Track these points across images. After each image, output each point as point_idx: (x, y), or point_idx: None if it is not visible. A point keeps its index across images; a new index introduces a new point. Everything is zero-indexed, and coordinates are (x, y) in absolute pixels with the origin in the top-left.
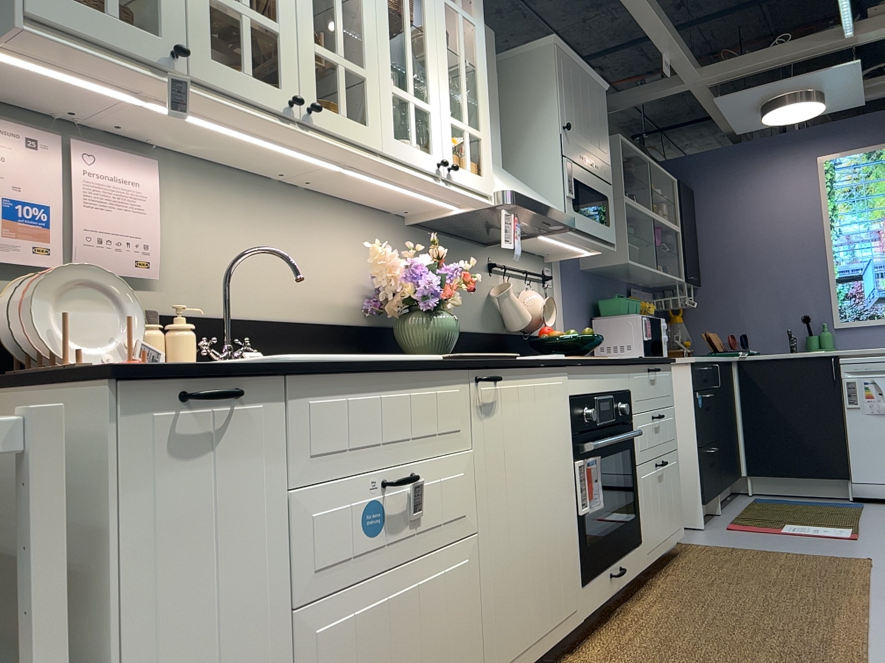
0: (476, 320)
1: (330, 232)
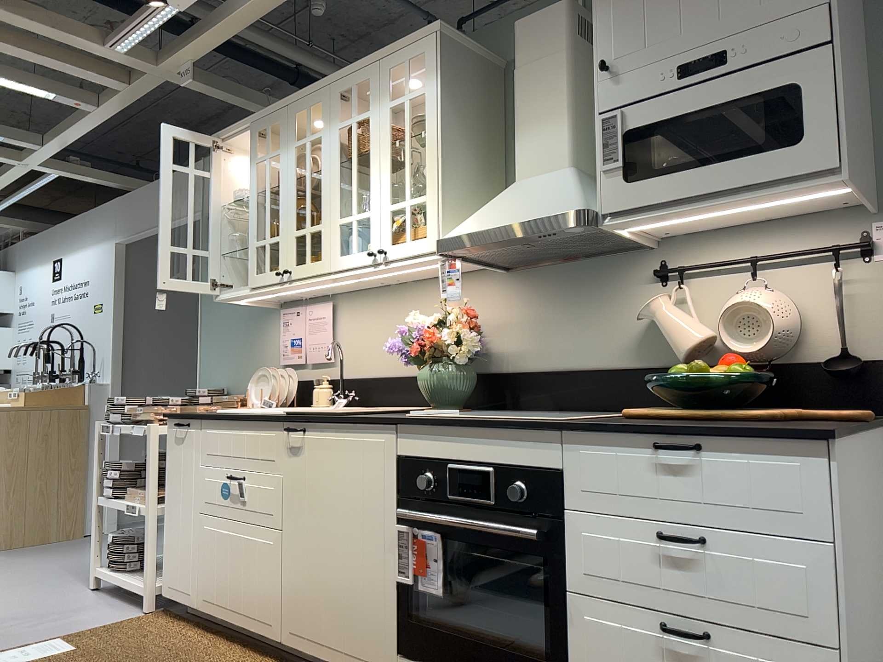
0: (619, 353)
1: (428, 305)
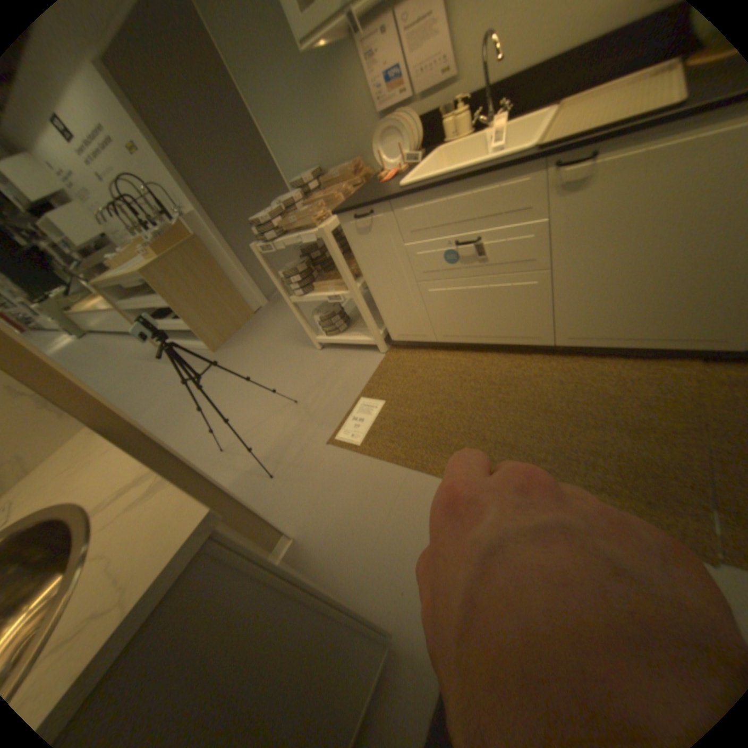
0: None
1: None
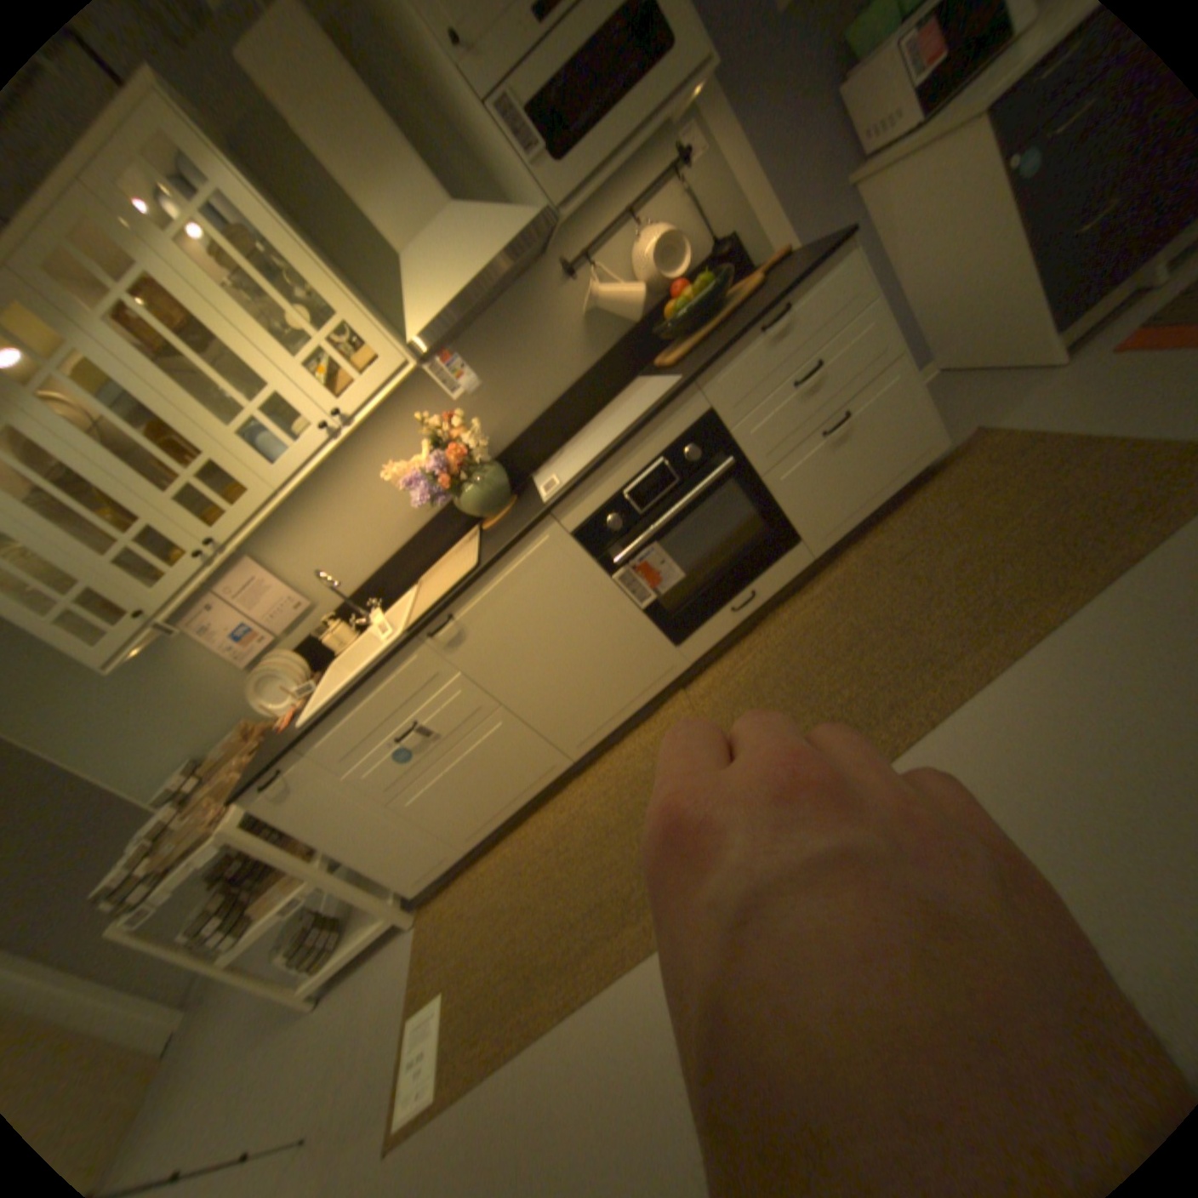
0: (581, 357)
1: (376, 462)
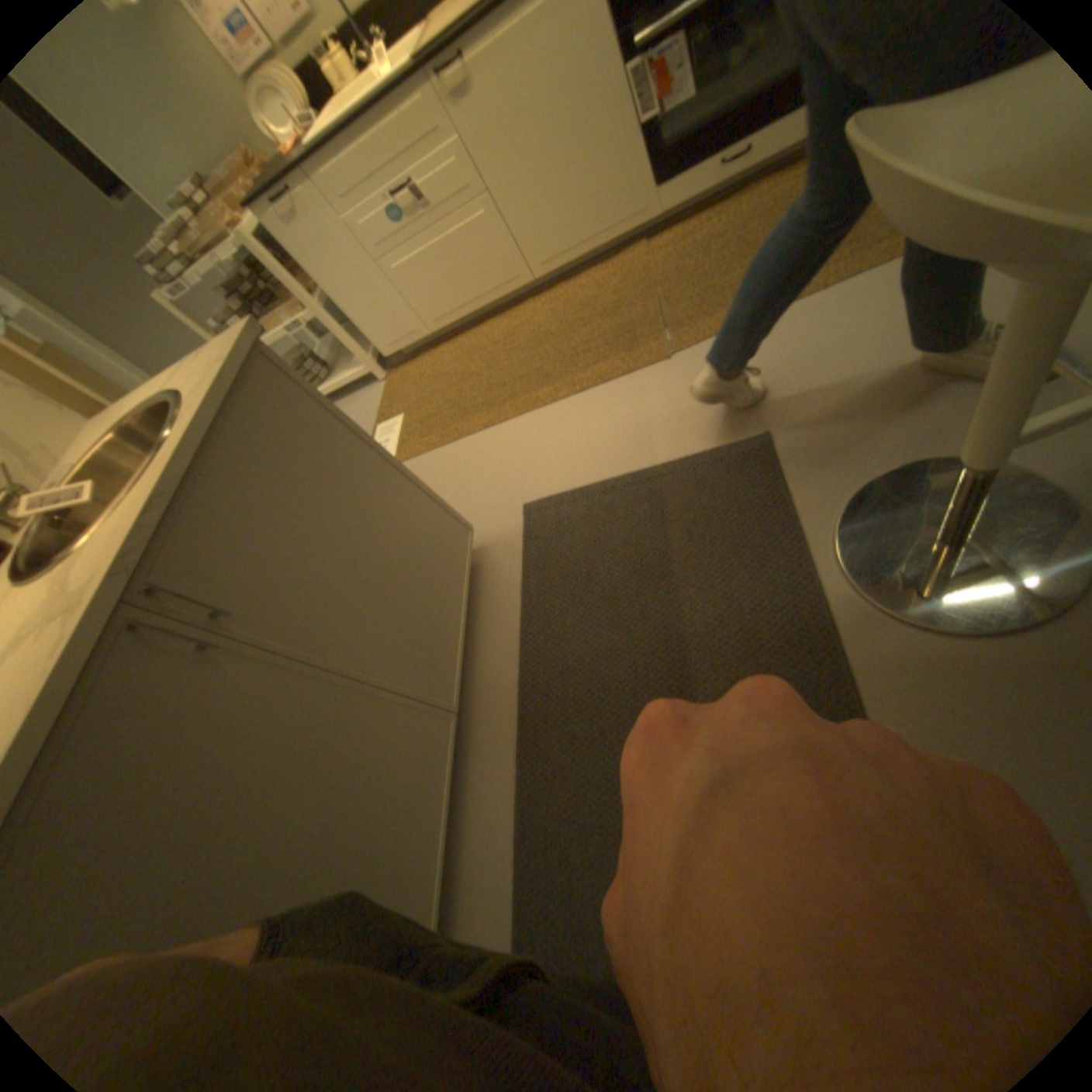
0: None
1: None
